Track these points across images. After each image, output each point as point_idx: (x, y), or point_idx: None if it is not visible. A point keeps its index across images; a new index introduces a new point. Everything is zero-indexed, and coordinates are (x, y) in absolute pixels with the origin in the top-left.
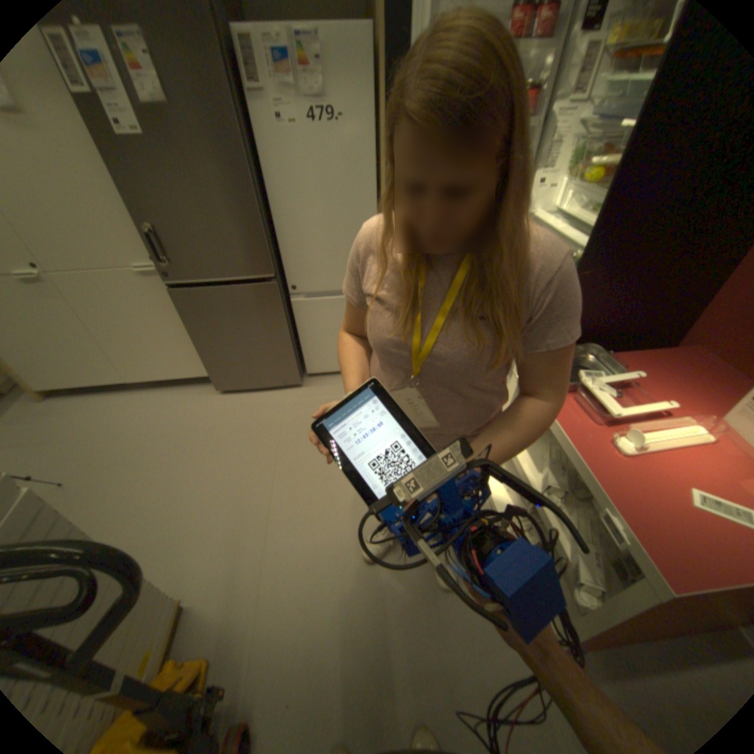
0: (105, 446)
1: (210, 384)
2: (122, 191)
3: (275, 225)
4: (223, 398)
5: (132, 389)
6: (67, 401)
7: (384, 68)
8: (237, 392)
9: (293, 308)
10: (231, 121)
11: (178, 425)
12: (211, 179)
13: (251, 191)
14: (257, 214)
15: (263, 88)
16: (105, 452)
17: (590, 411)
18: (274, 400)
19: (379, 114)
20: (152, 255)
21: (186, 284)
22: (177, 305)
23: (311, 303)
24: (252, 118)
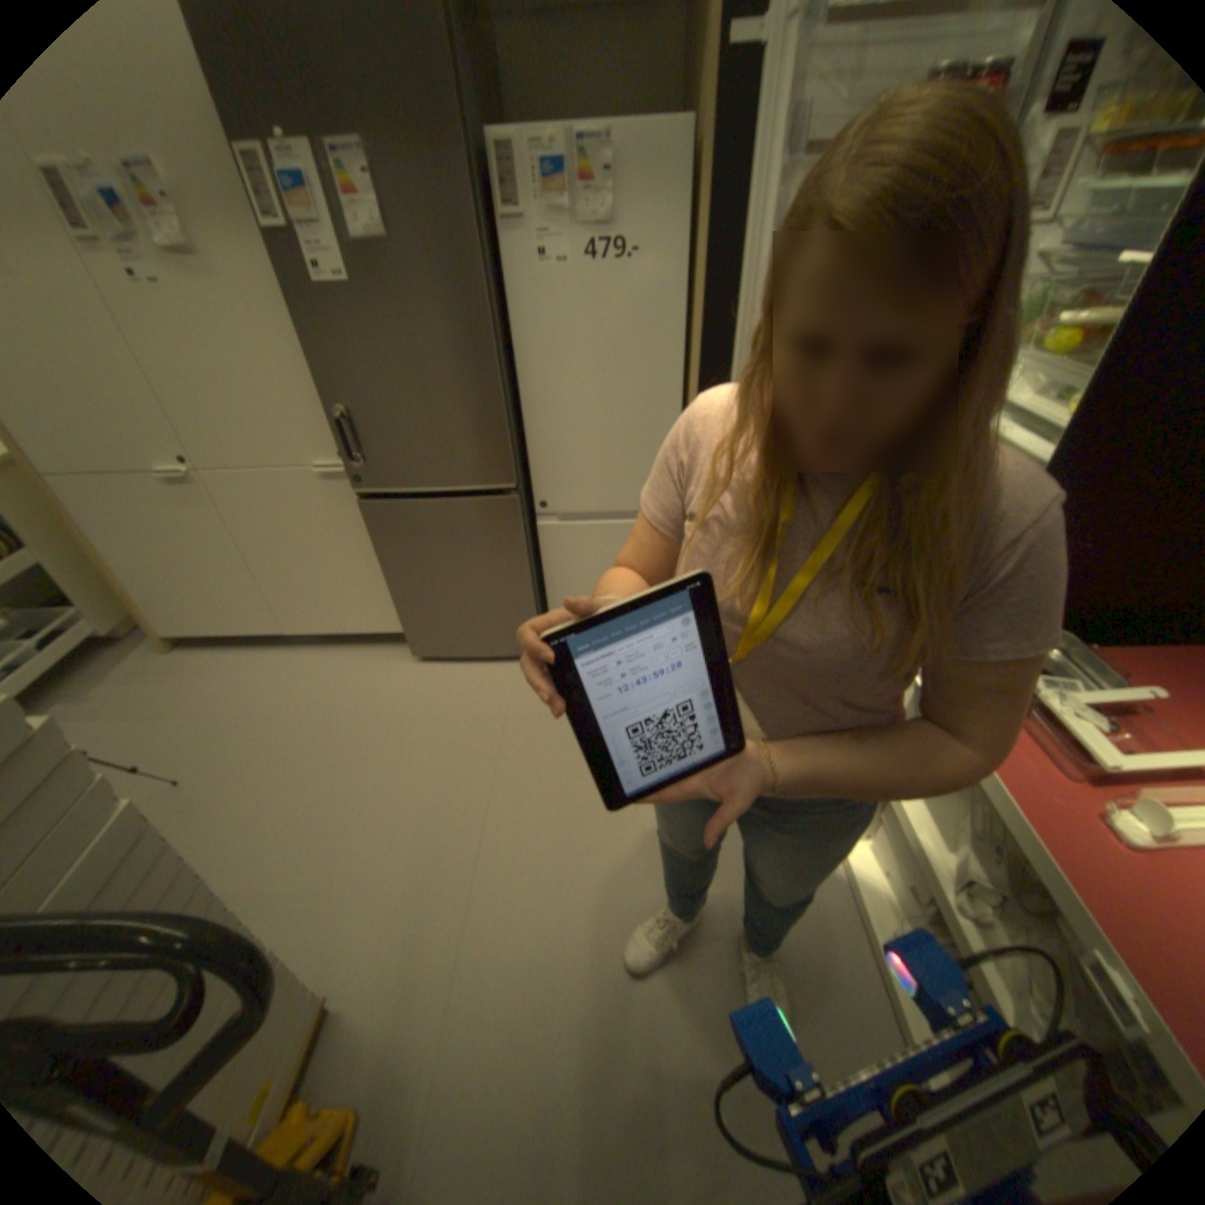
0: (245, 730)
1: (405, 645)
2: (311, 359)
3: (524, 410)
4: (421, 668)
5: (292, 643)
6: (200, 655)
7: (708, 180)
8: (443, 661)
9: (540, 536)
10: (473, 261)
11: (351, 706)
12: (436, 343)
13: (492, 360)
14: (498, 394)
15: (523, 213)
16: (243, 739)
17: (1057, 754)
18: (498, 677)
19: (696, 248)
20: (342, 449)
21: (385, 493)
22: (369, 524)
23: (569, 530)
24: (504, 256)
